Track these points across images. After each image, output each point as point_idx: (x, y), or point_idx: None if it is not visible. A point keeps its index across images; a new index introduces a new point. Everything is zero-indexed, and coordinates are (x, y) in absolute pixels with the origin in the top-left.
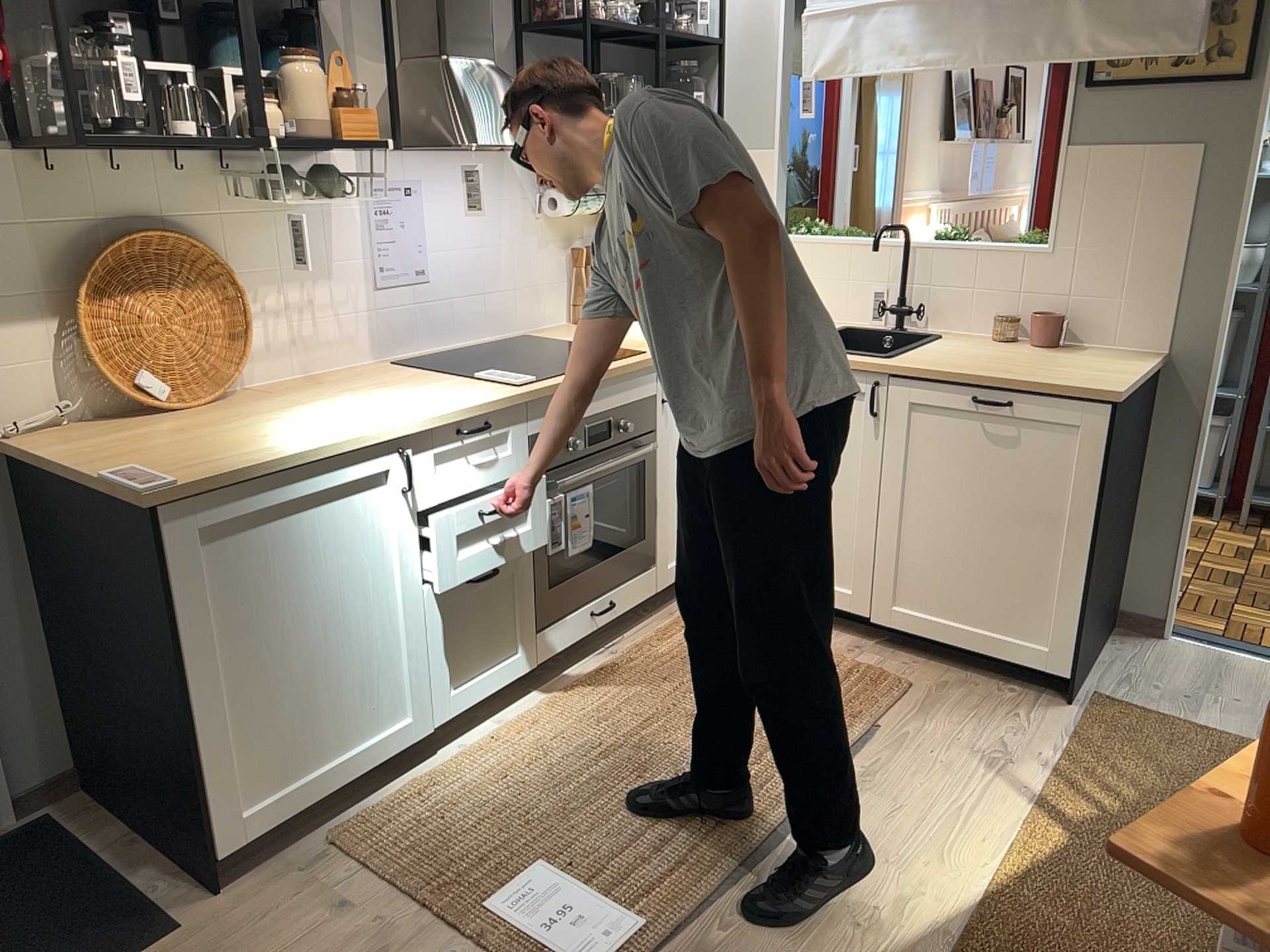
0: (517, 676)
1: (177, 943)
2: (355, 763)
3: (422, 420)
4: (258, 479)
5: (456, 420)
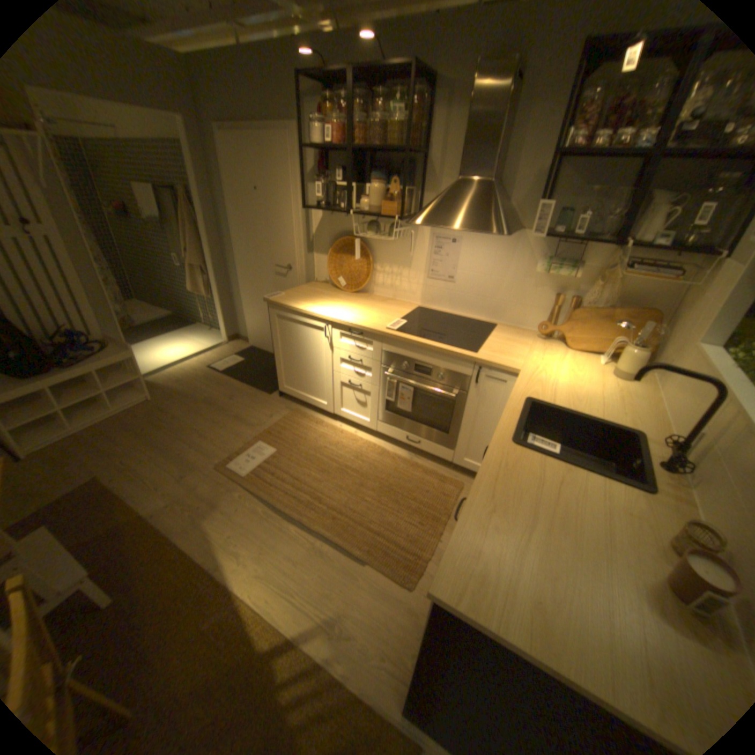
0: (366, 425)
1: (265, 395)
2: (309, 399)
3: (334, 318)
4: (287, 309)
5: (348, 325)
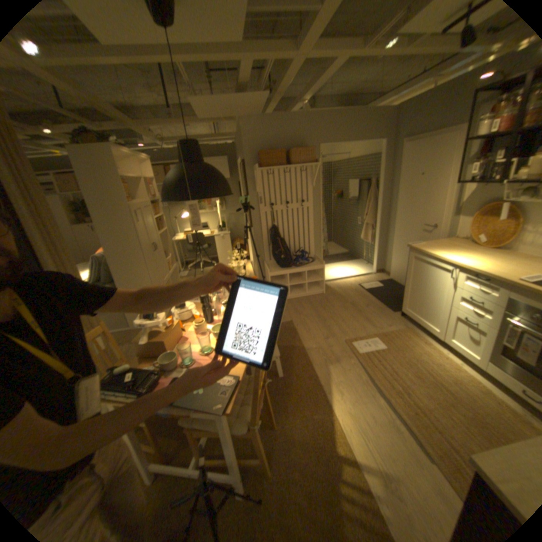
0: (476, 363)
1: (390, 312)
2: (424, 324)
3: (463, 264)
4: (423, 253)
5: (475, 271)
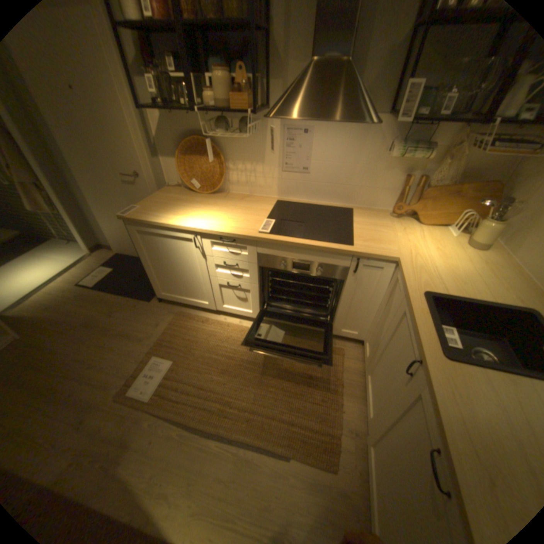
0: (249, 316)
1: (144, 304)
2: (189, 301)
3: (201, 229)
4: (146, 224)
5: (218, 234)
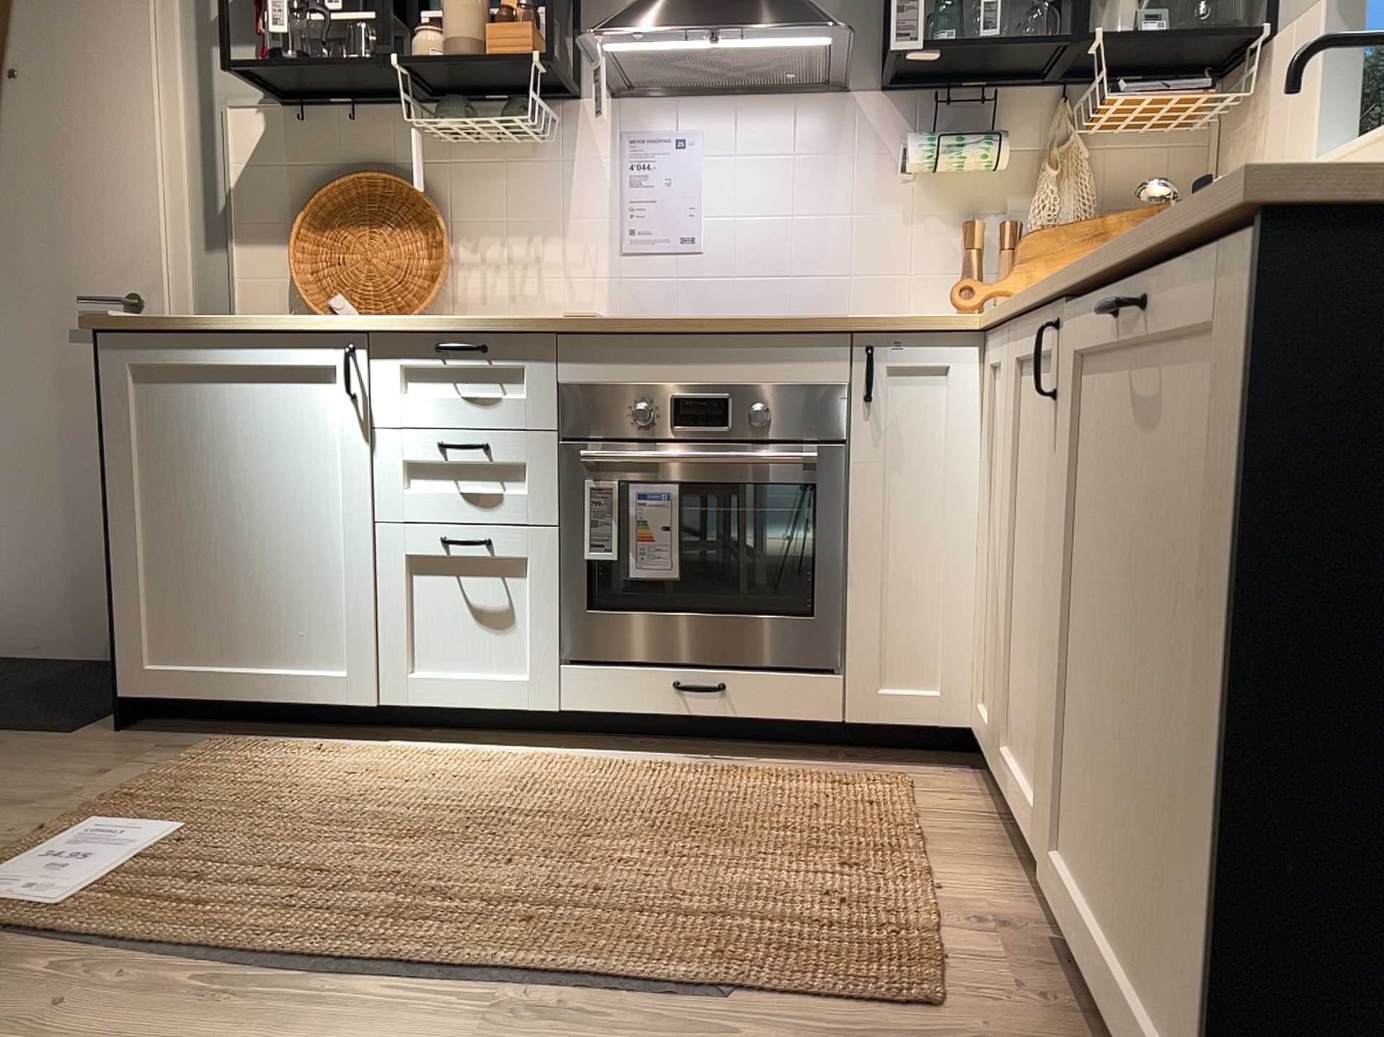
0: (520, 708)
1: (48, 739)
2: (266, 685)
3: (379, 319)
4: (185, 334)
5: (432, 332)
